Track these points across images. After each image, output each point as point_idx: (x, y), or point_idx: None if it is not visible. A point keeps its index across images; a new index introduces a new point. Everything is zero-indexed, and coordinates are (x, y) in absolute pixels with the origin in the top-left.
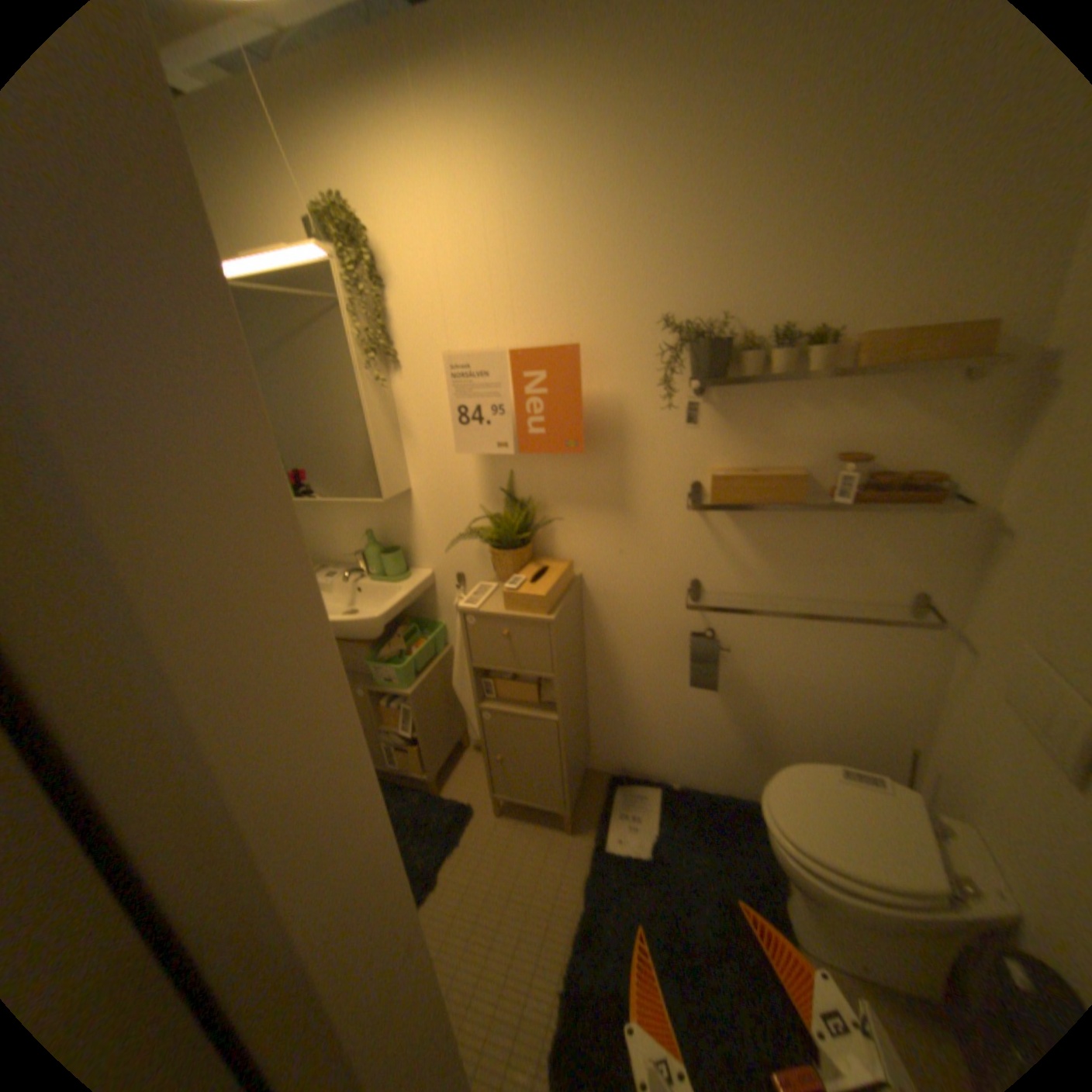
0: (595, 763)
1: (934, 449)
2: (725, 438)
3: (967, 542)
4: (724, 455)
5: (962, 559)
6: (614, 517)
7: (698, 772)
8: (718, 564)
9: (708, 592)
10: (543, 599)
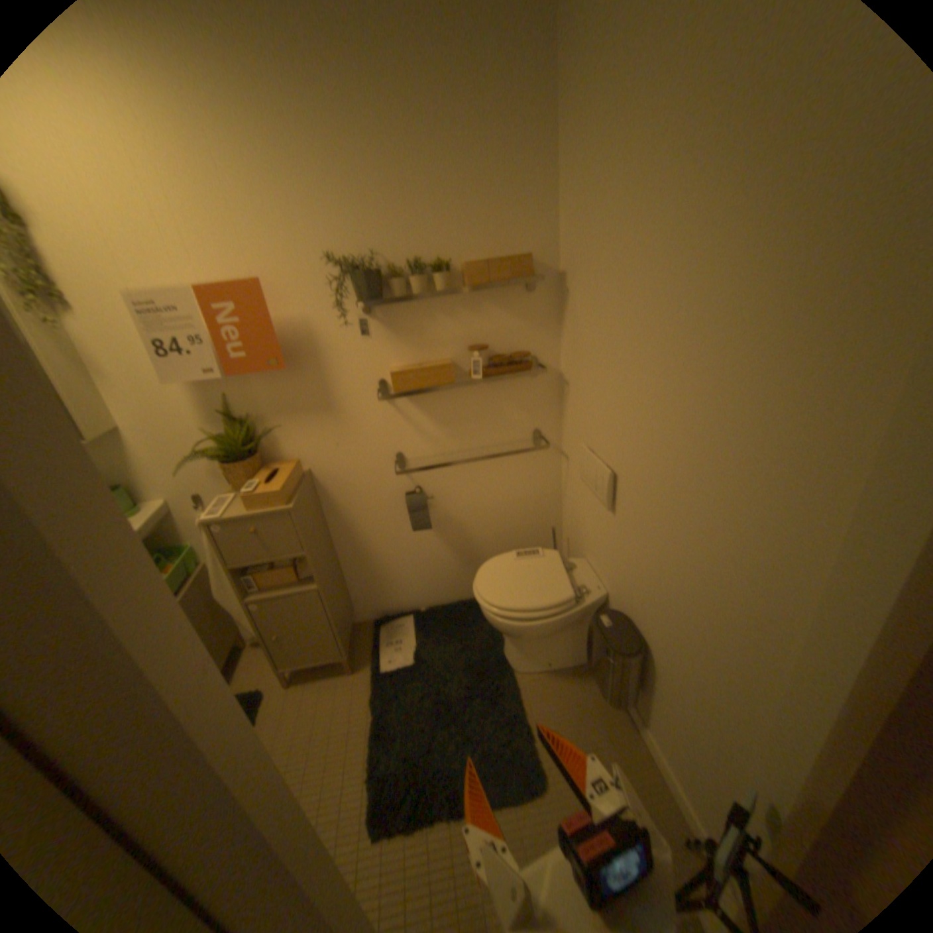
0: (360, 616)
1: (520, 337)
2: (394, 344)
3: (550, 393)
4: (396, 357)
5: (550, 404)
6: (325, 418)
7: (435, 593)
8: (412, 438)
9: (410, 460)
10: (279, 493)
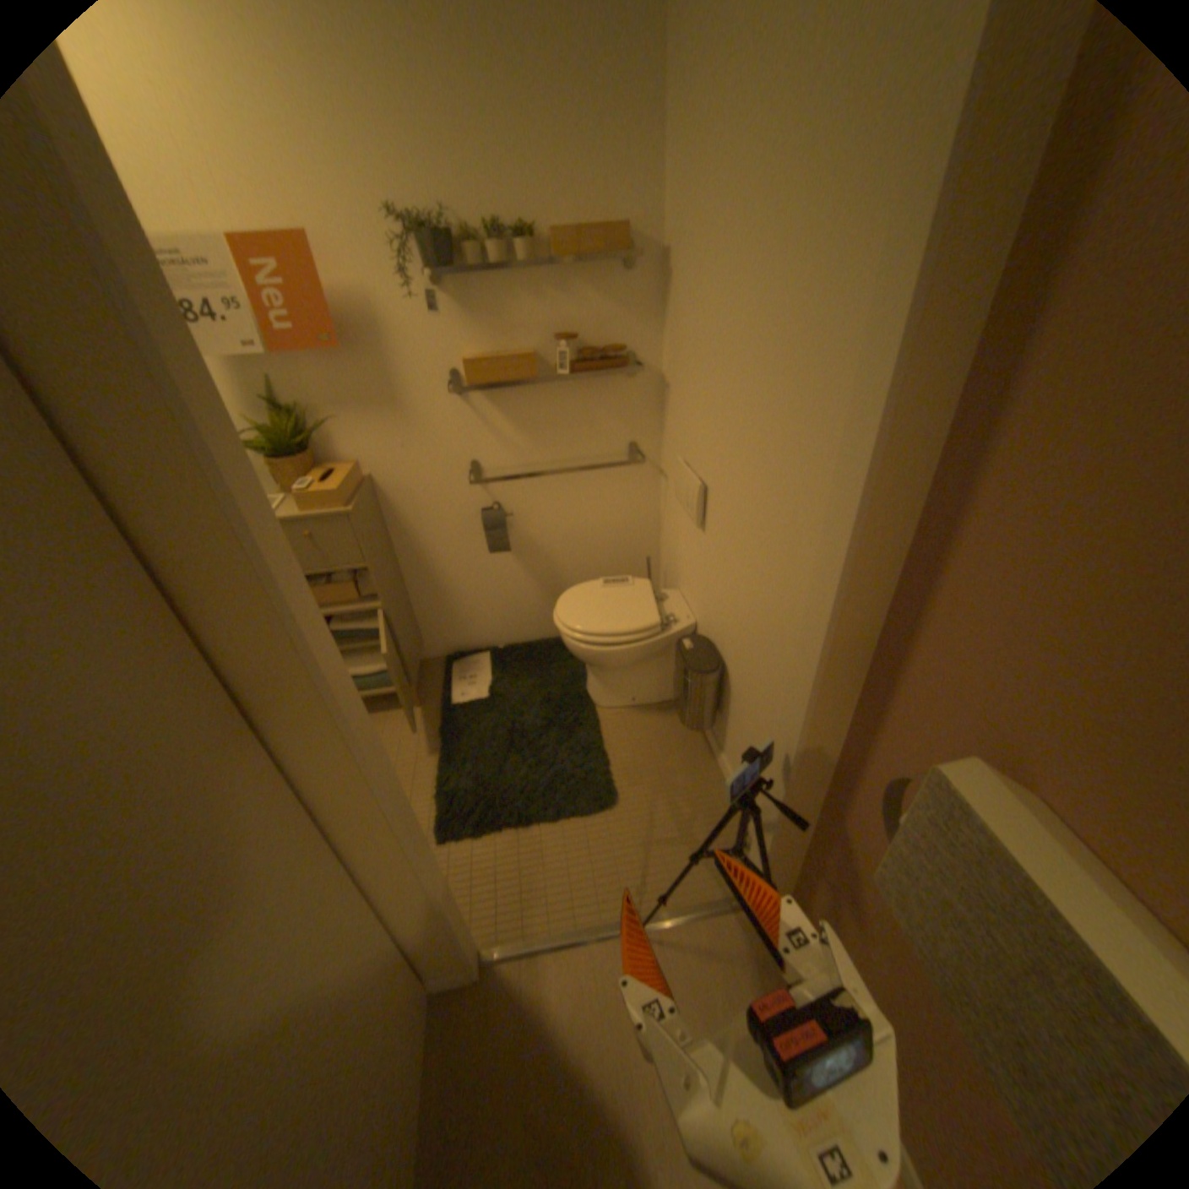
0: (430, 653)
1: (616, 329)
2: (468, 328)
3: (649, 401)
4: (471, 344)
5: (649, 414)
6: (388, 415)
7: (516, 631)
8: (489, 446)
9: (487, 472)
10: (337, 495)
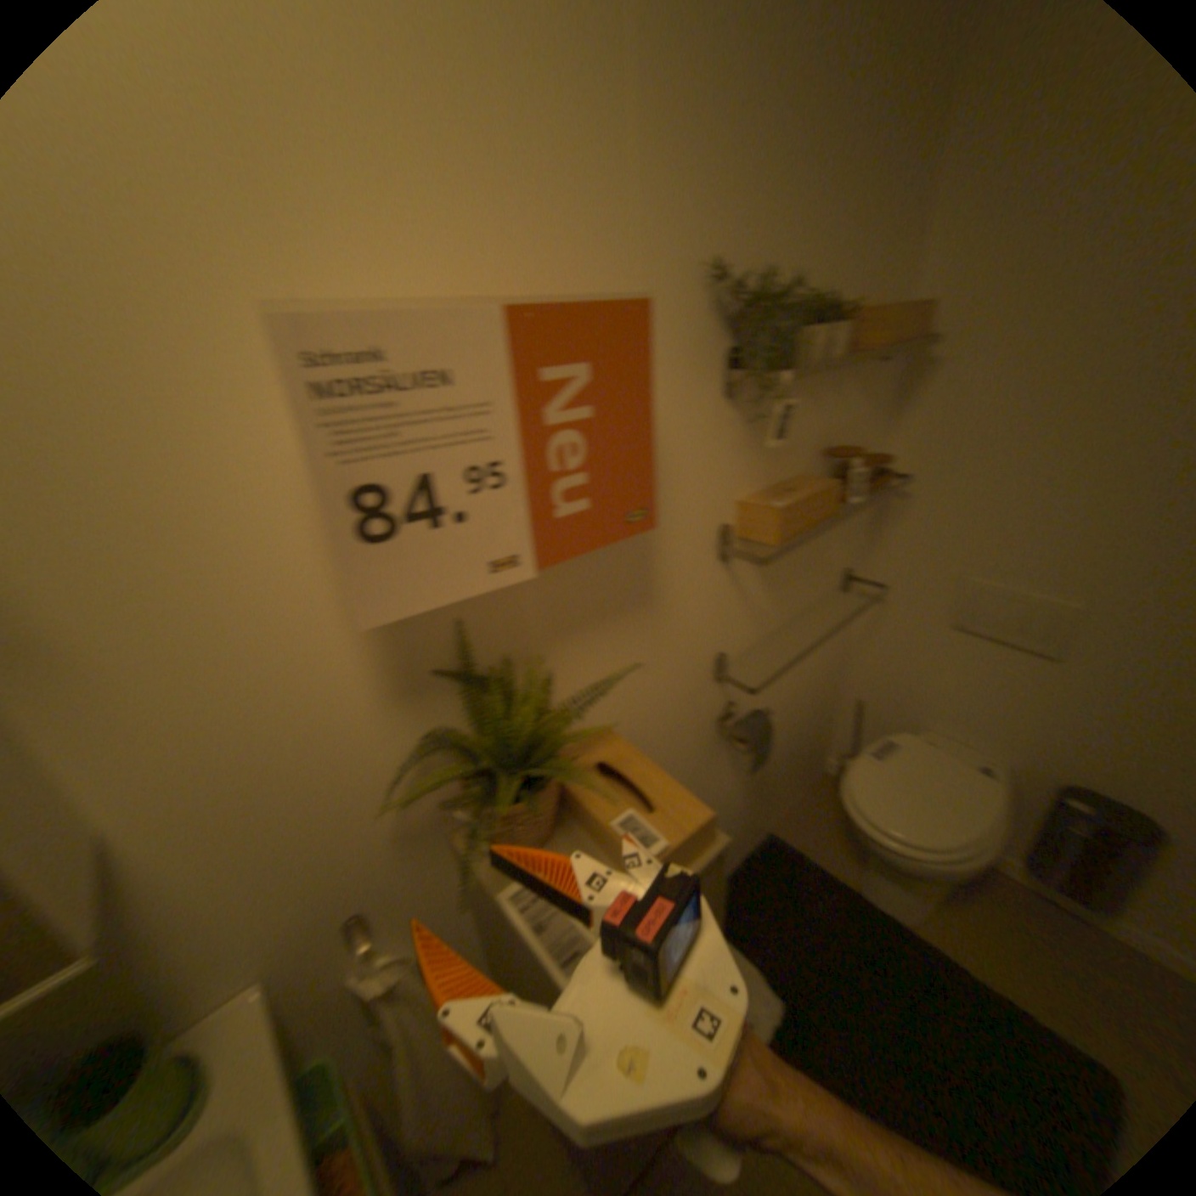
0: None
1: (862, 433)
2: (748, 455)
3: (867, 514)
4: (747, 479)
5: (864, 530)
6: (637, 621)
7: None
8: (738, 623)
9: (728, 662)
10: (710, 822)
